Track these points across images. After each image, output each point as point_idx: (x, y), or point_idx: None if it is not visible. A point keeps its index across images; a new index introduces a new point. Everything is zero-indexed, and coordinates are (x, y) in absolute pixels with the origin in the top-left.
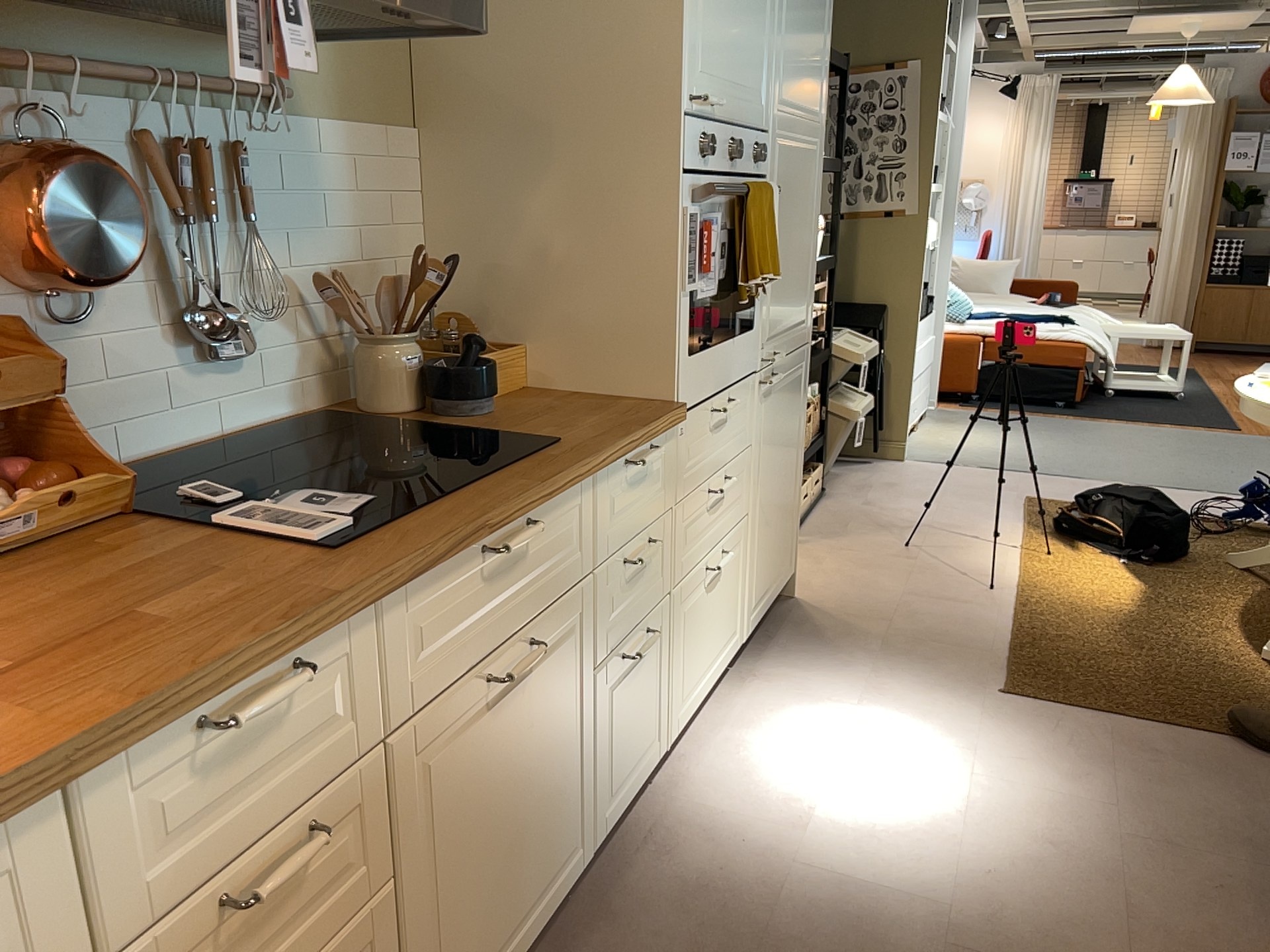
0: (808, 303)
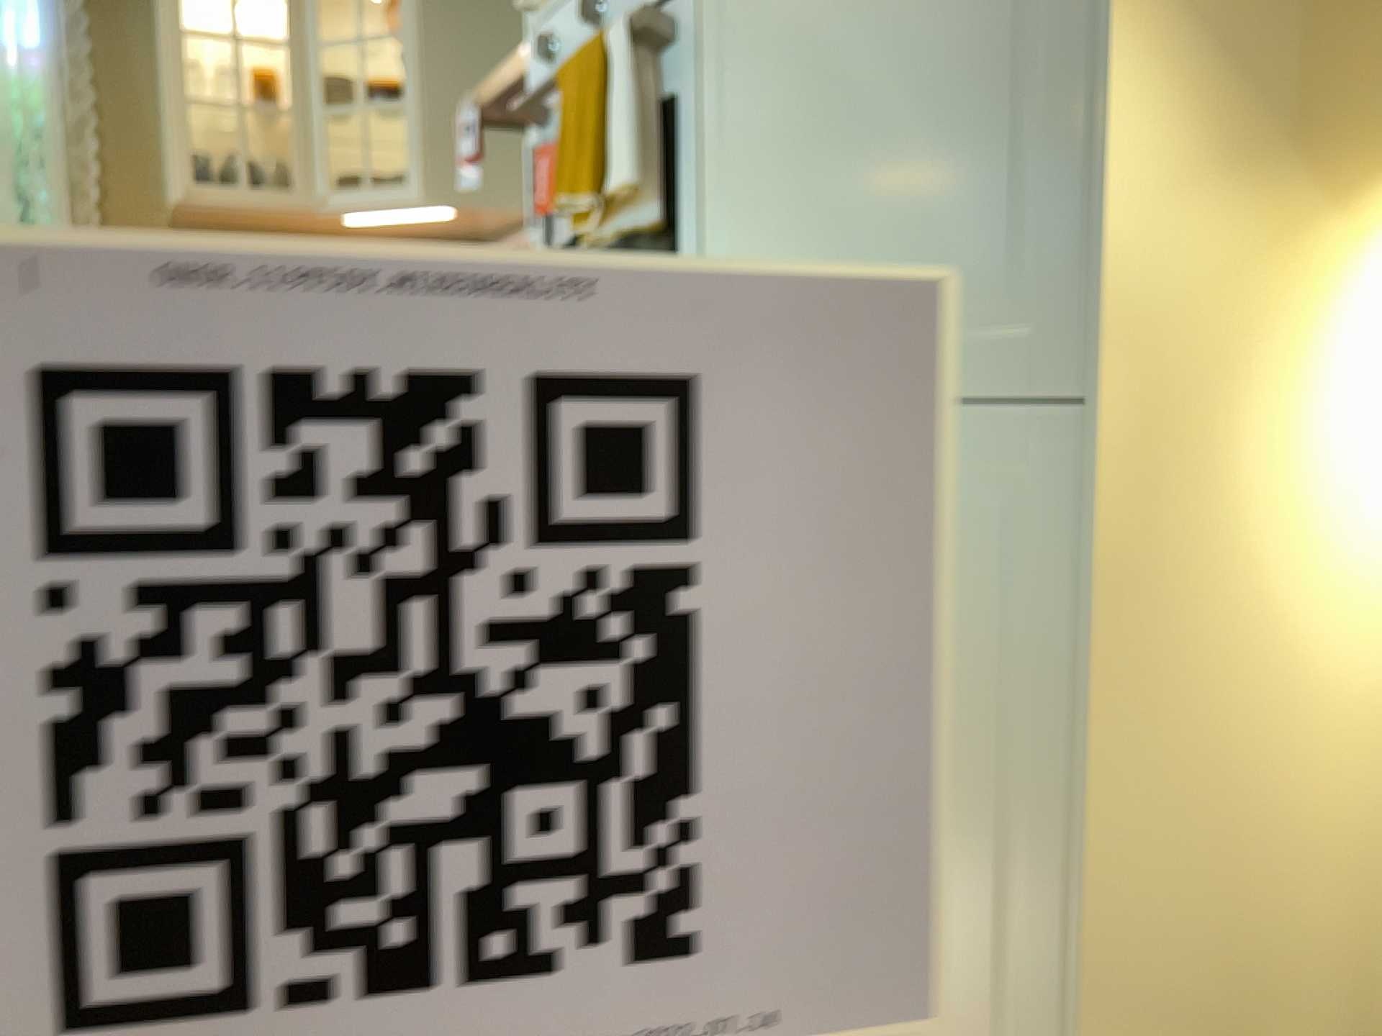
0: (1059, 232)
